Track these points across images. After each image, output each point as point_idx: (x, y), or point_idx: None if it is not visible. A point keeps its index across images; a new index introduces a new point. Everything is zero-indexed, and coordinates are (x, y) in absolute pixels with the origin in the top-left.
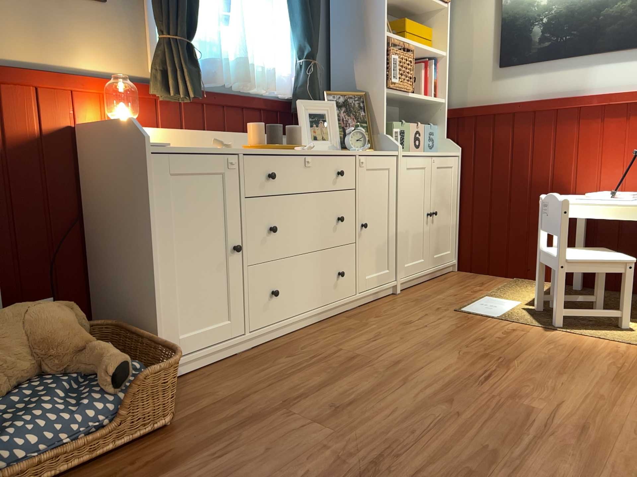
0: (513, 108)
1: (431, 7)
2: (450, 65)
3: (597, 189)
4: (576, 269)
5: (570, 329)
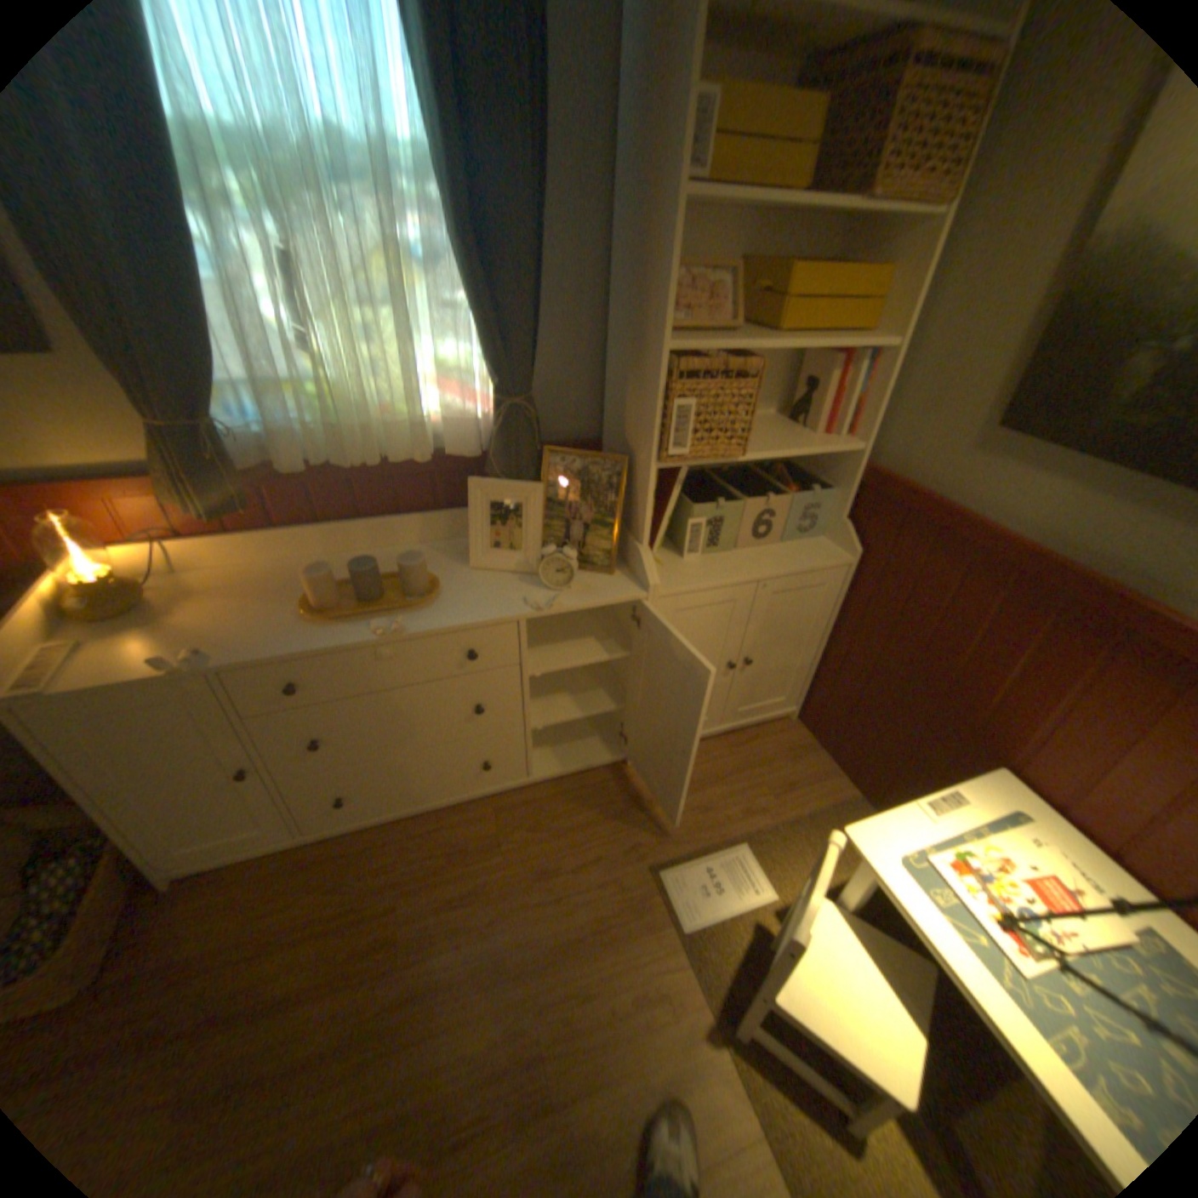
0: (983, 539)
1: (897, 214)
2: (910, 367)
3: (1071, 807)
4: (790, 1024)
5: (749, 1069)
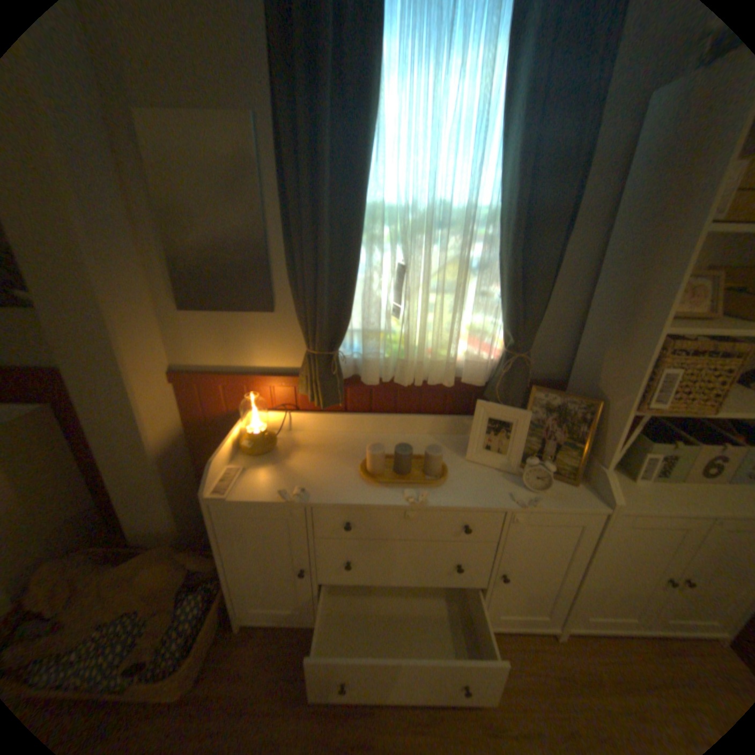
0: None
1: None
2: None
3: None
4: None
5: None
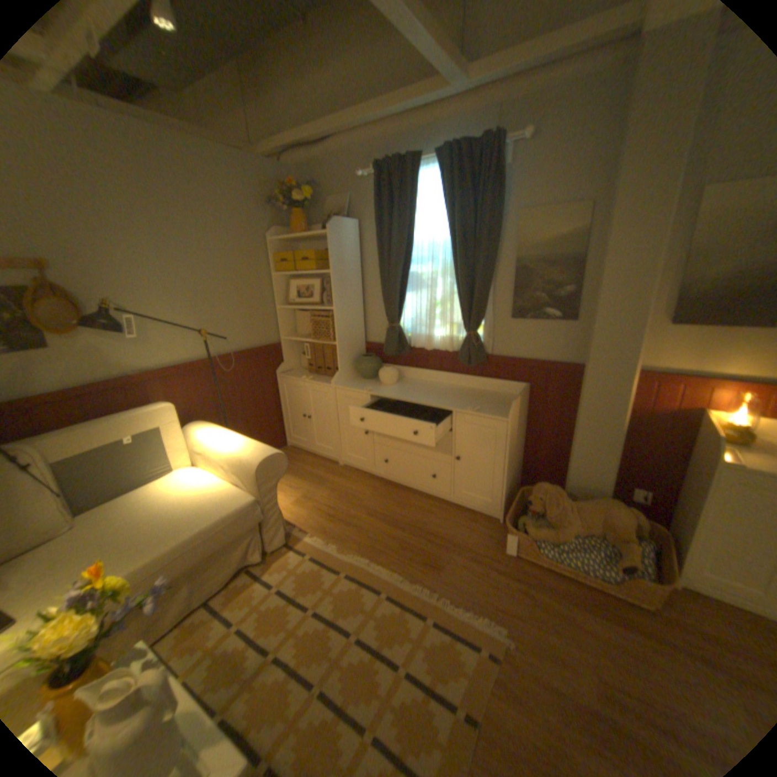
0: None
1: None
2: None
3: None
4: None
5: None
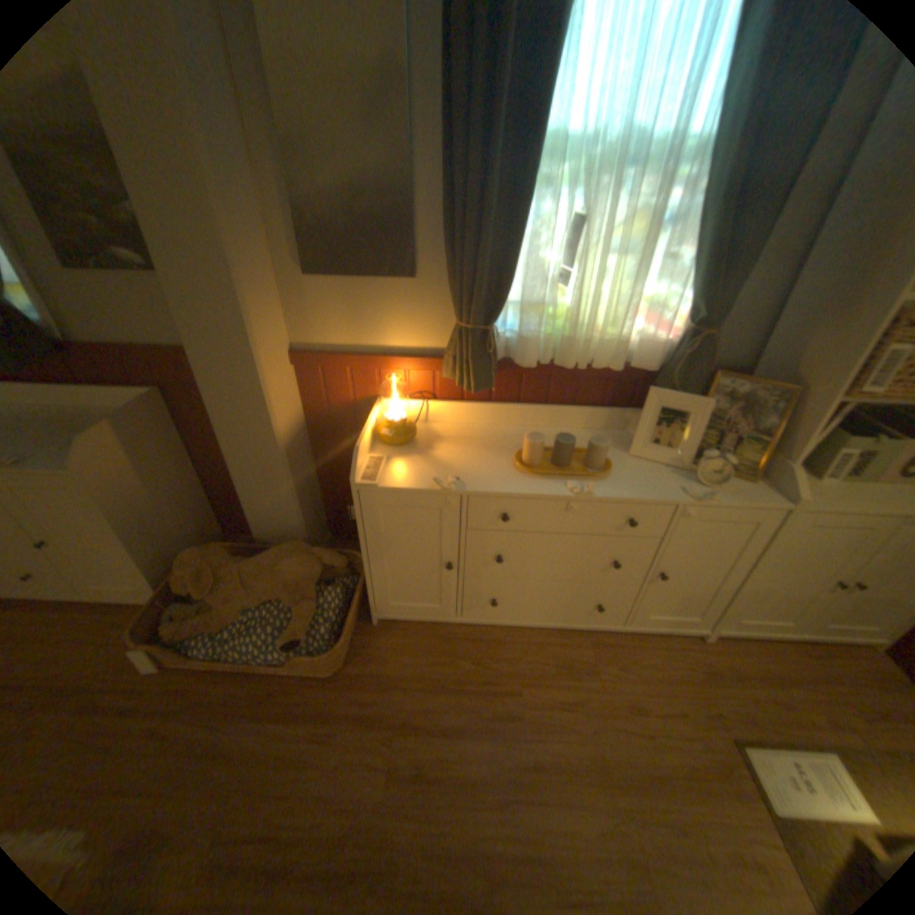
0: None
1: None
2: None
3: None
4: None
5: None
